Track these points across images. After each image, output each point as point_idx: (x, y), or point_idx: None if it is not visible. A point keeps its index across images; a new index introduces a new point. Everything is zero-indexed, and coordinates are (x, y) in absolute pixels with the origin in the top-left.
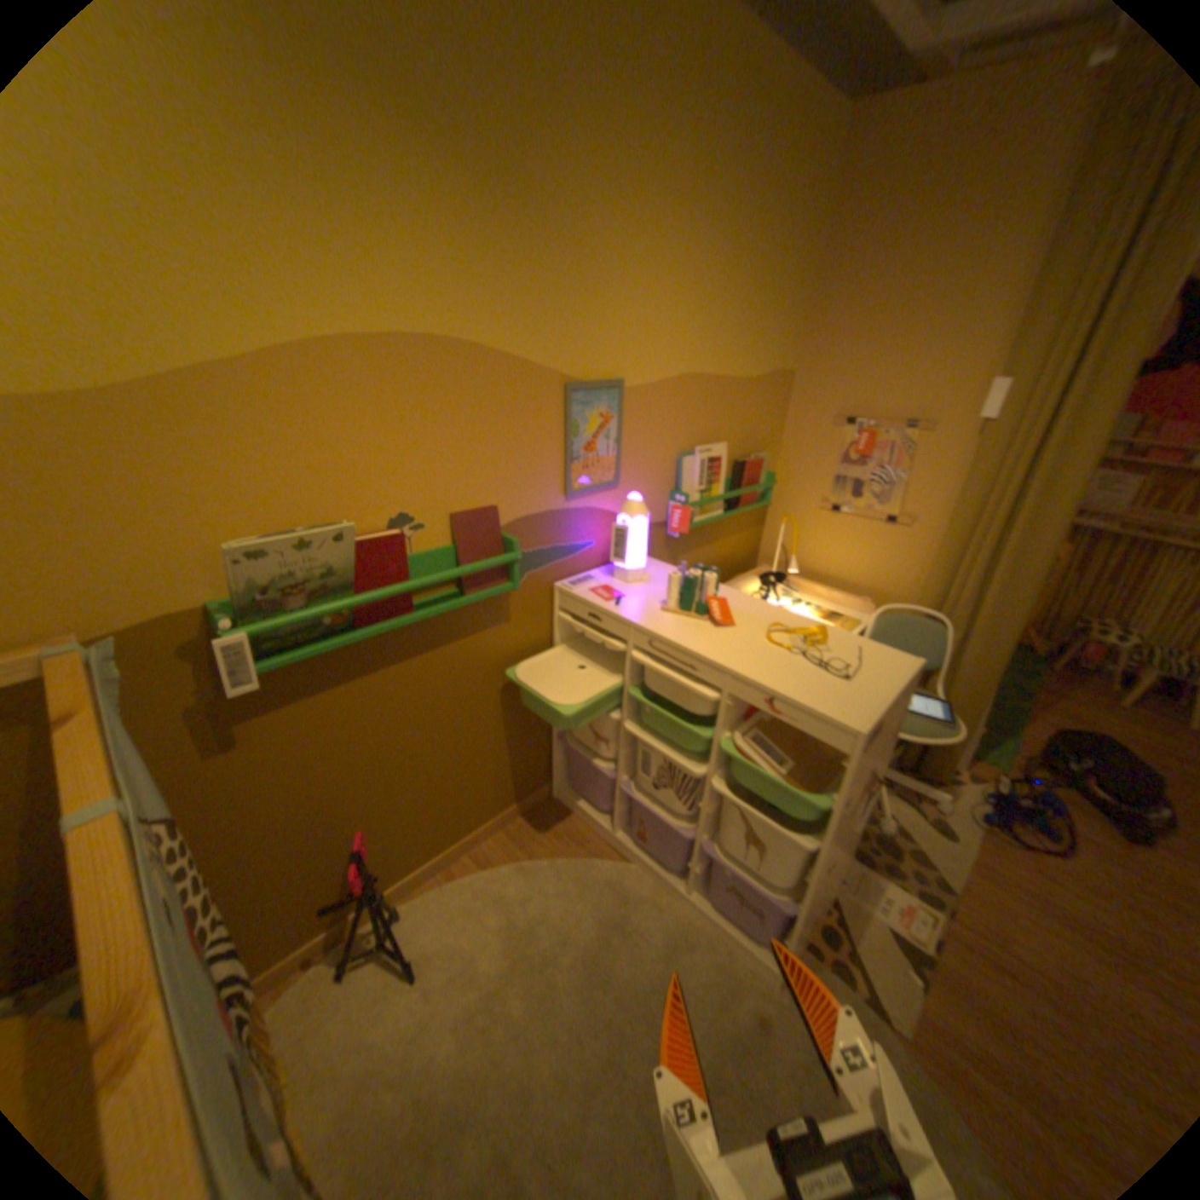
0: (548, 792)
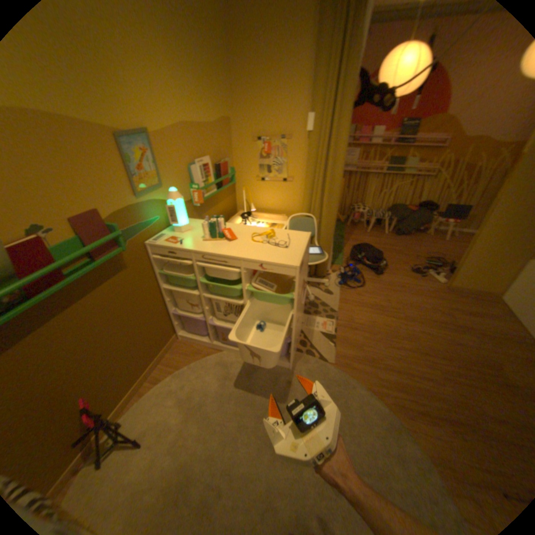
0: (176, 339)
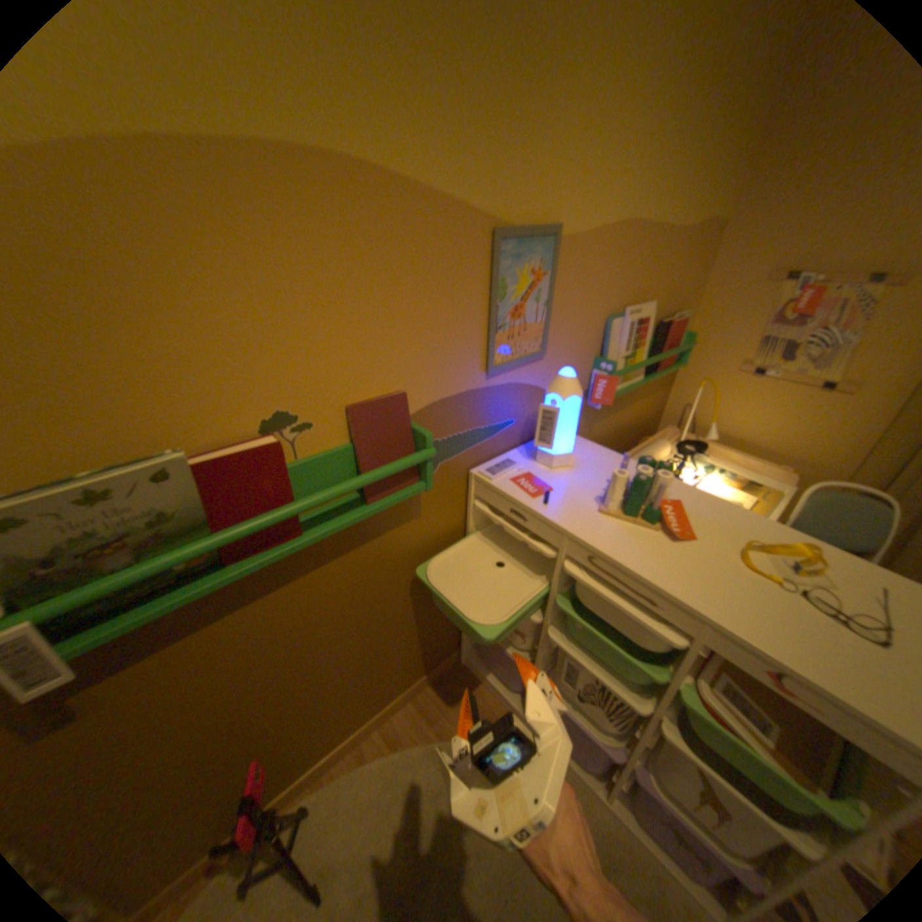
0: (457, 659)
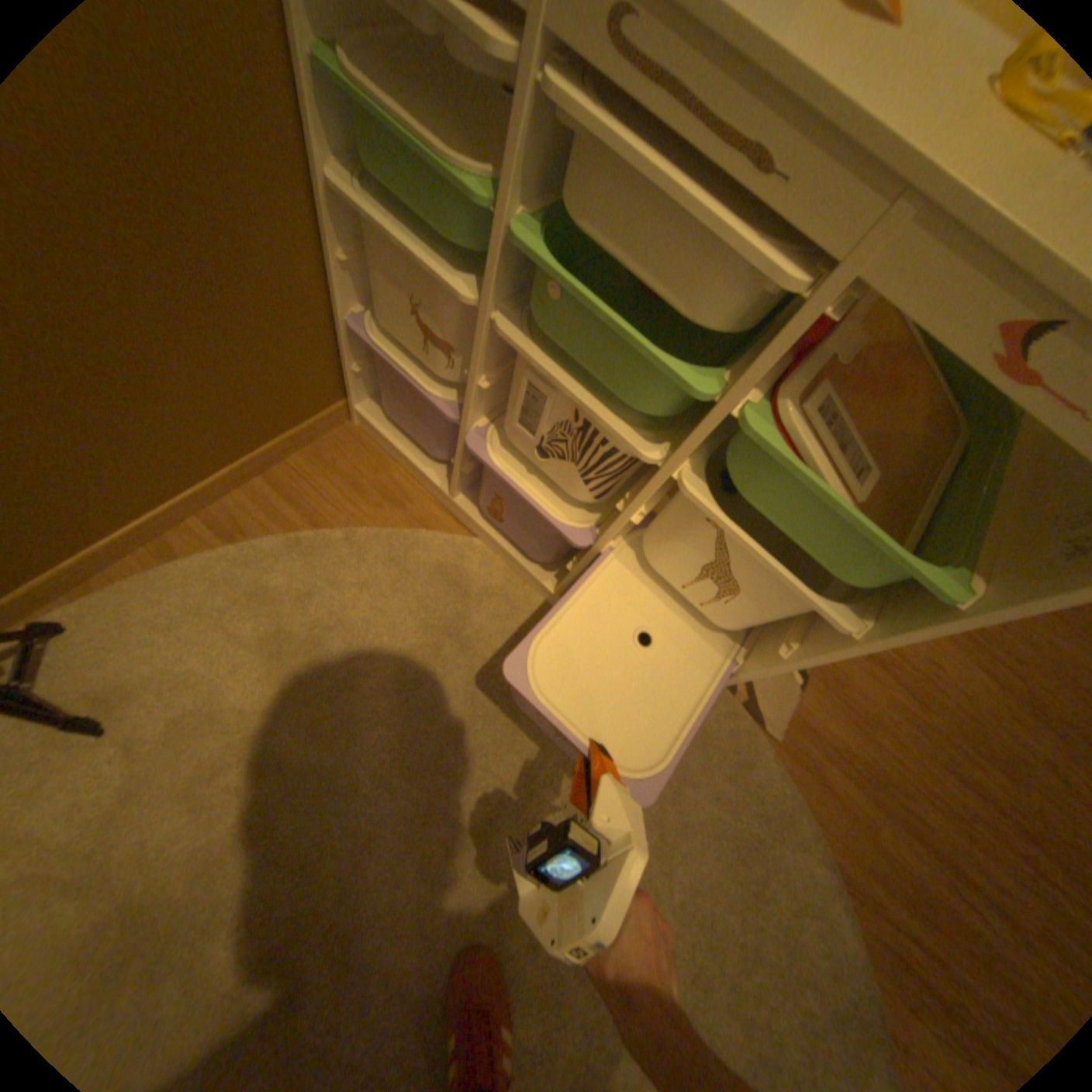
0: (344, 417)
